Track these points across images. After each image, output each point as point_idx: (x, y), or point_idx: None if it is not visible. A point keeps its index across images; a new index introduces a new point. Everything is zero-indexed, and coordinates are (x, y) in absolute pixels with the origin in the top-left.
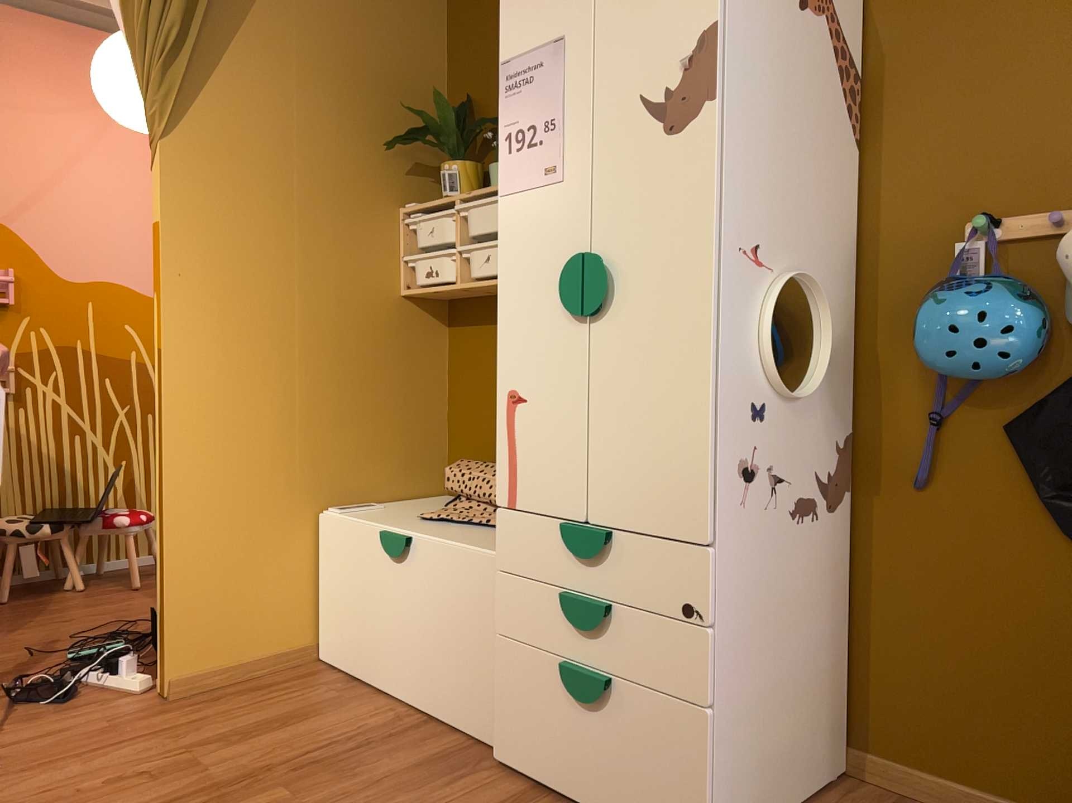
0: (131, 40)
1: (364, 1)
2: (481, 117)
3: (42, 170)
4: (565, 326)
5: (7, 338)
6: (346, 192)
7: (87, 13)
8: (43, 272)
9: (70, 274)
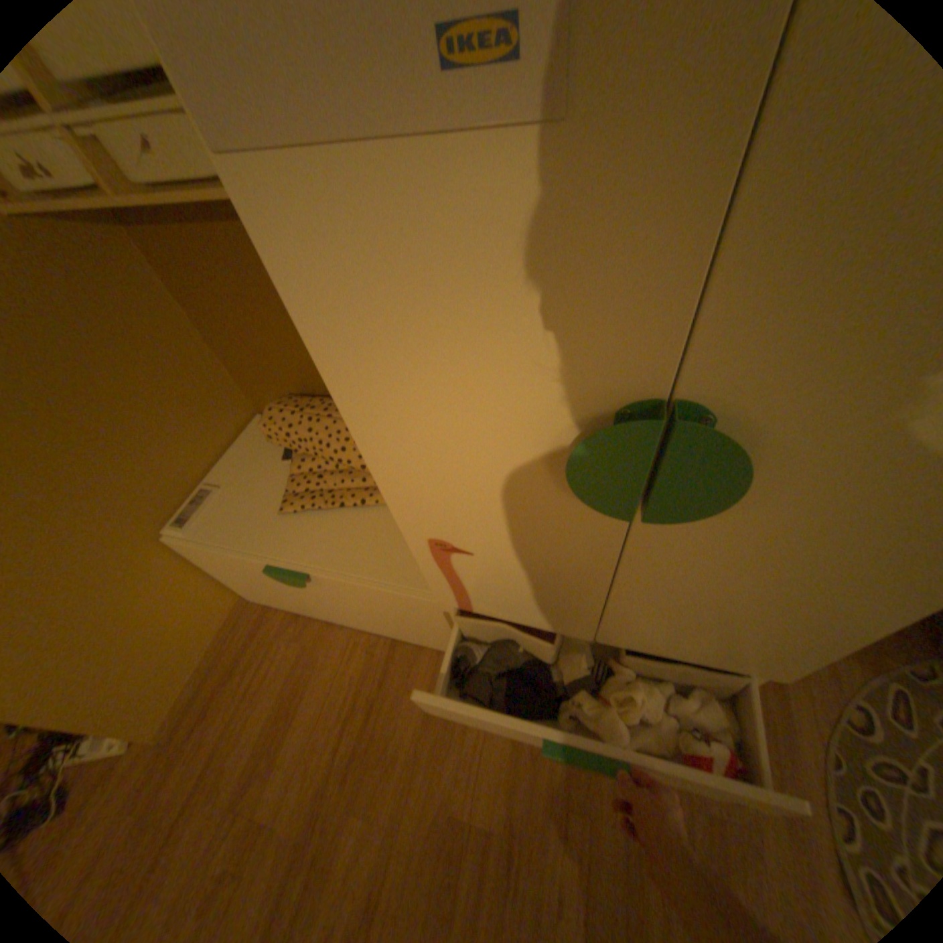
0: None
1: None
2: None
3: None
4: (560, 501)
5: None
6: None
7: None
8: None
9: None
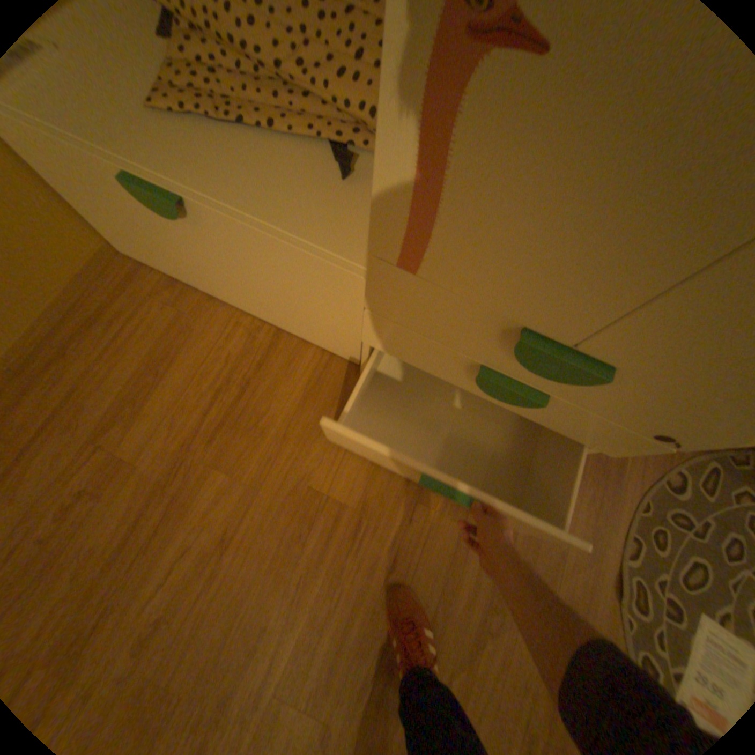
0: None
1: None
2: None
3: None
4: None
5: None
6: None
7: None
8: None
9: None
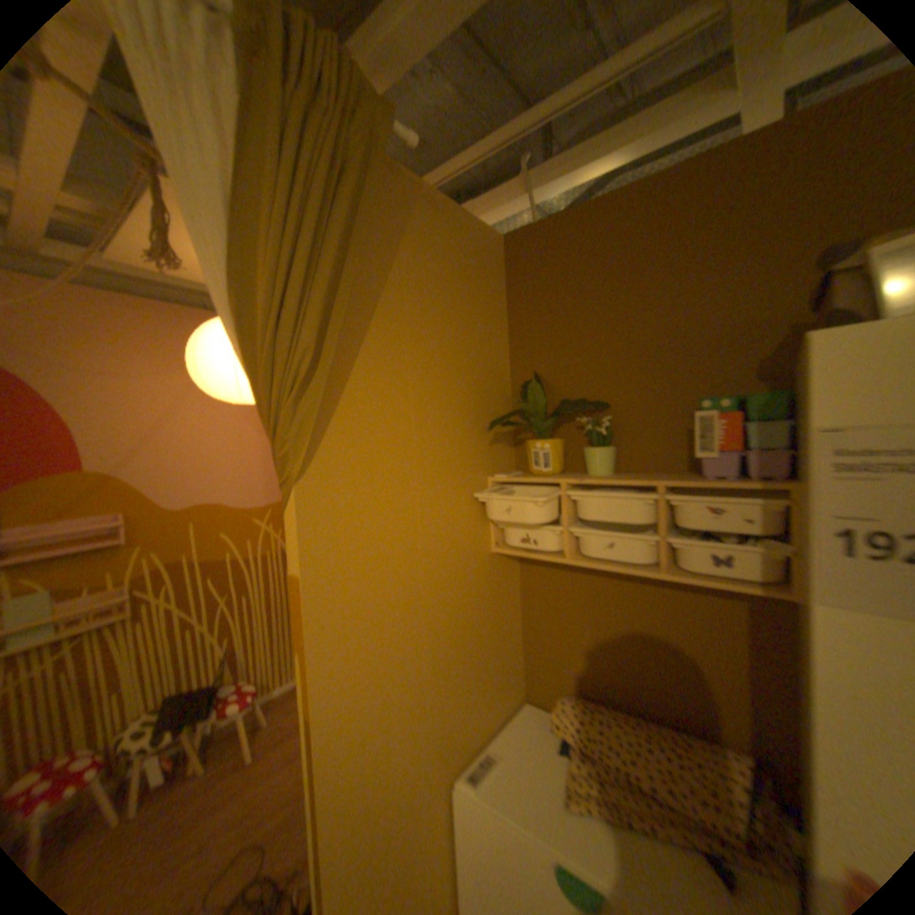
0: (243, 360)
1: (454, 294)
2: (550, 392)
3: (138, 424)
4: None
5: (118, 570)
6: (452, 476)
7: (167, 288)
8: (146, 508)
9: (170, 505)
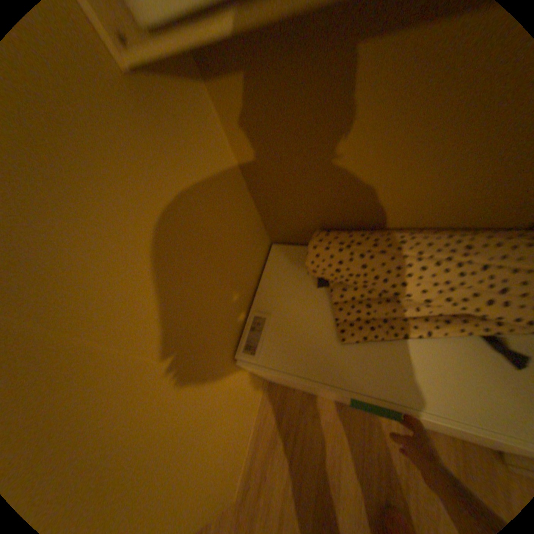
0: None
1: None
2: None
3: None
4: None
5: None
6: None
7: None
8: None
9: None
